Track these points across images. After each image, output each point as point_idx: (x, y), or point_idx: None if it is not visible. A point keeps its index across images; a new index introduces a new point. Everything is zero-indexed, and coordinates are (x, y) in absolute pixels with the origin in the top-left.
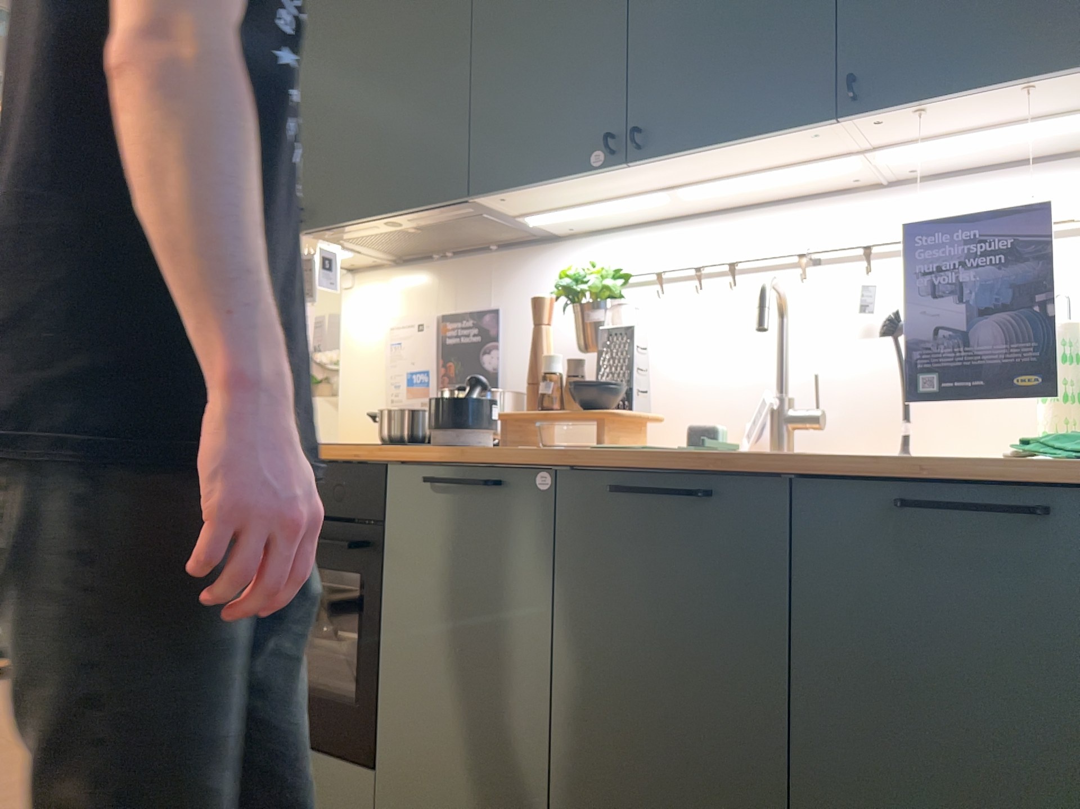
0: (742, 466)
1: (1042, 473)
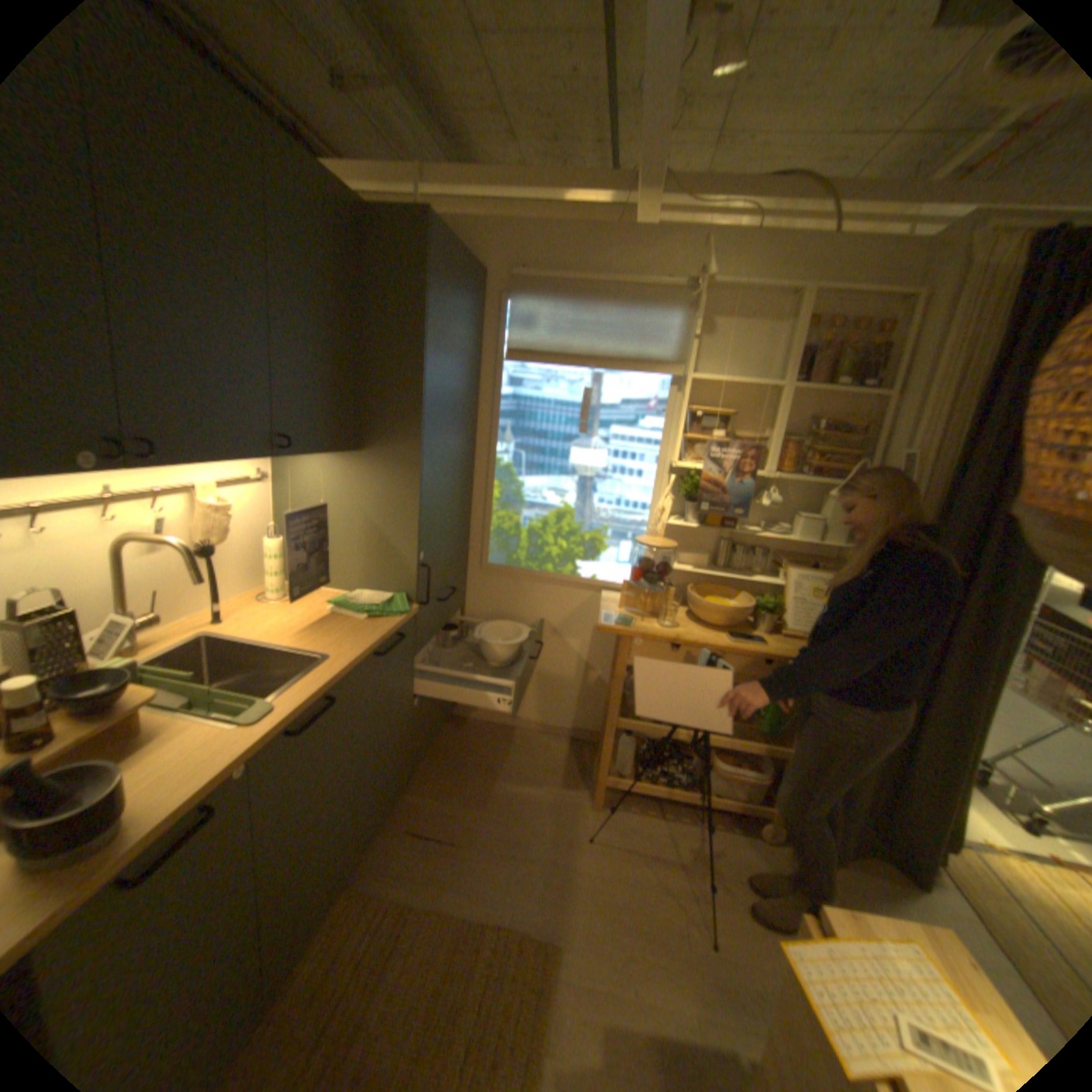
0: (340, 676)
1: (394, 624)
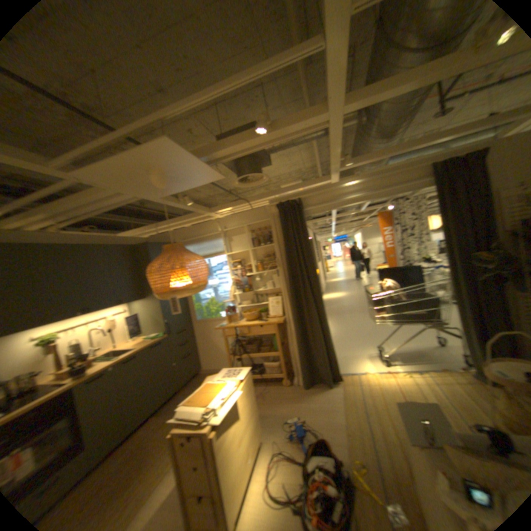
0: (138, 352)
1: (158, 340)
